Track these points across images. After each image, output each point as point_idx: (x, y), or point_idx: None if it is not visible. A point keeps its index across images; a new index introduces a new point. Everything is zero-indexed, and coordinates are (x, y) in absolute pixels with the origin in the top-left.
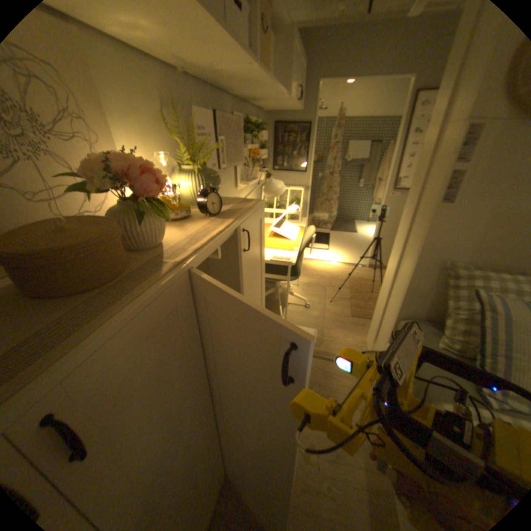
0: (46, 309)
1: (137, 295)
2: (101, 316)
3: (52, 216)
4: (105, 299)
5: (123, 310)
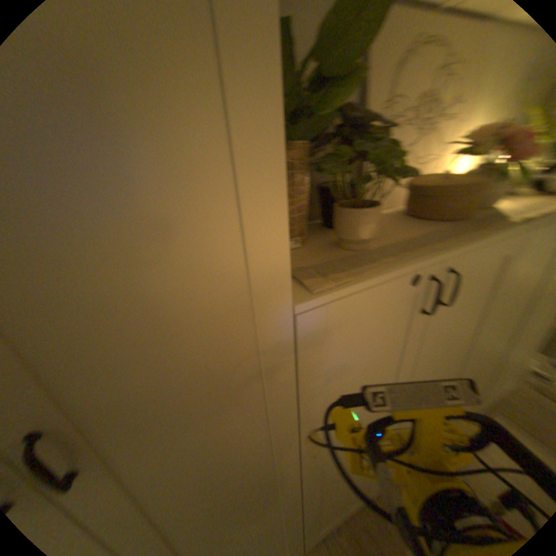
0: (432, 225)
1: (498, 230)
2: (477, 234)
3: (427, 175)
4: (472, 228)
5: (492, 234)
